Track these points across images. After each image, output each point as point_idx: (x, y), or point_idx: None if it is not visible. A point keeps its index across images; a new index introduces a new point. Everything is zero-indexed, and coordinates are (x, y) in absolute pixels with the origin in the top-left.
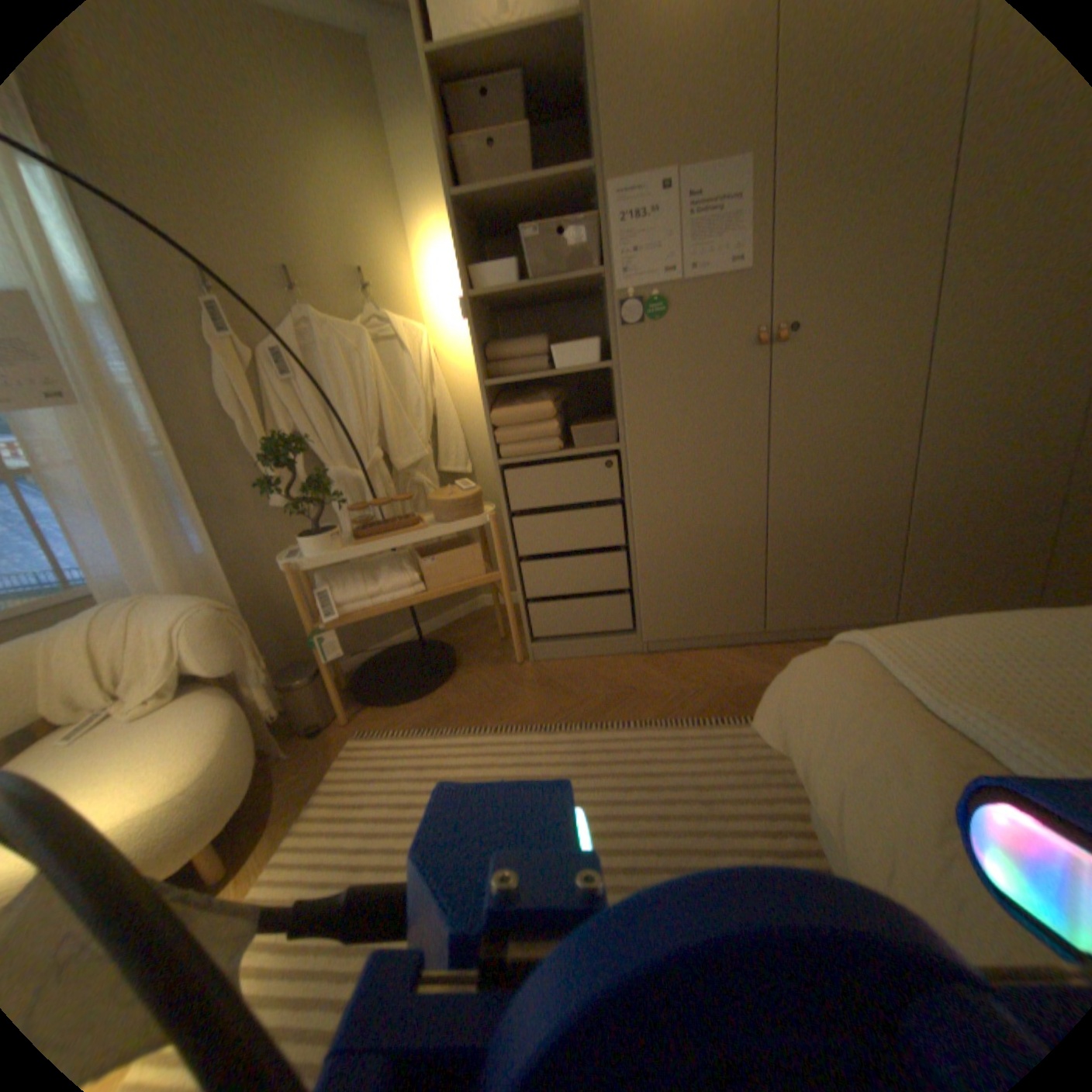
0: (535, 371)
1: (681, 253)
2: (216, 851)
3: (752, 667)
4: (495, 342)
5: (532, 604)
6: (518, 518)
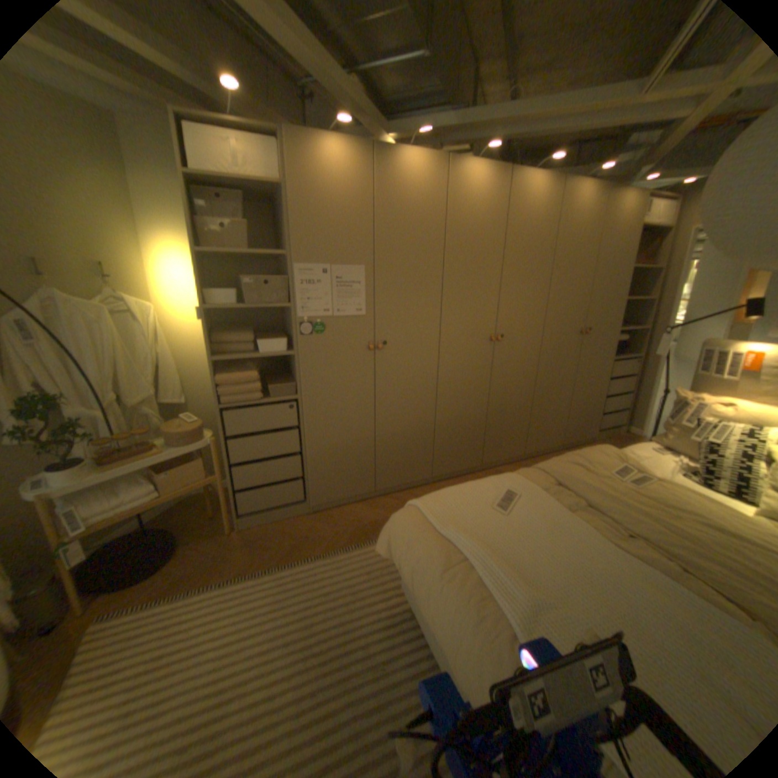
0: (246, 353)
1: (332, 305)
2: None
3: (371, 513)
4: (219, 333)
5: (239, 494)
6: (231, 440)
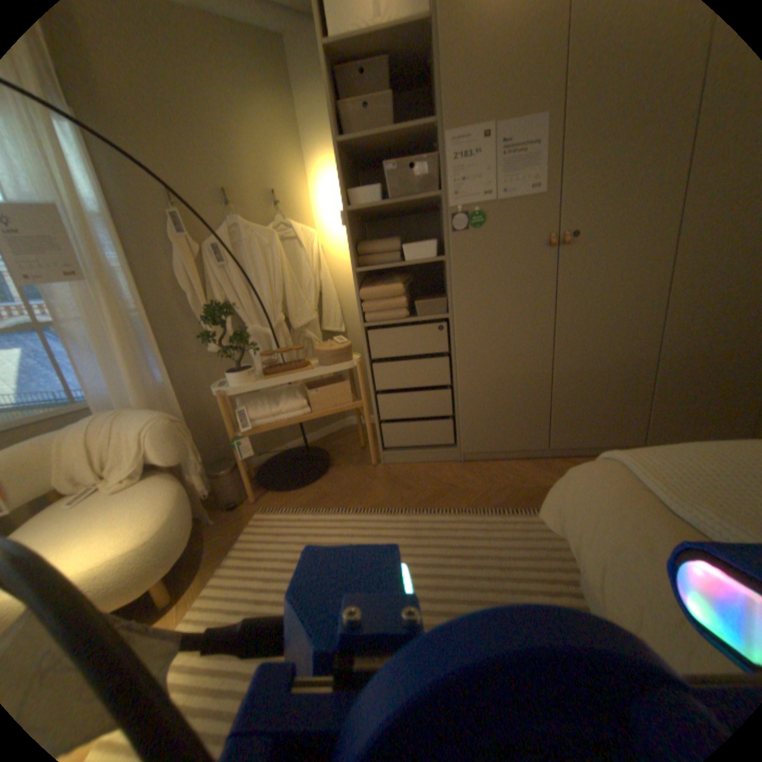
0: (391, 262)
1: (496, 181)
2: (164, 585)
3: (539, 474)
4: (364, 242)
5: (384, 424)
6: (376, 364)
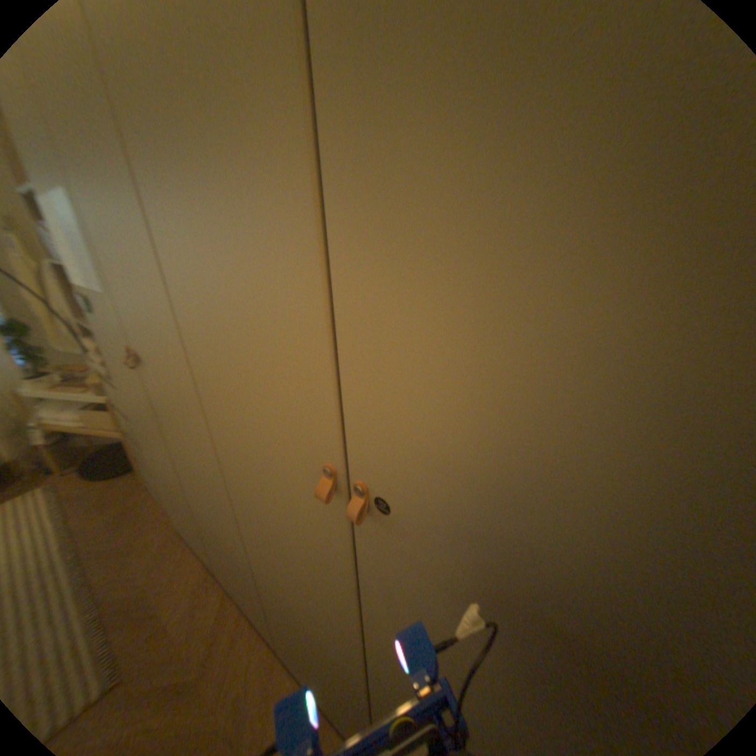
0: None
1: (74, 268)
2: None
3: (179, 601)
4: None
5: None
6: None
